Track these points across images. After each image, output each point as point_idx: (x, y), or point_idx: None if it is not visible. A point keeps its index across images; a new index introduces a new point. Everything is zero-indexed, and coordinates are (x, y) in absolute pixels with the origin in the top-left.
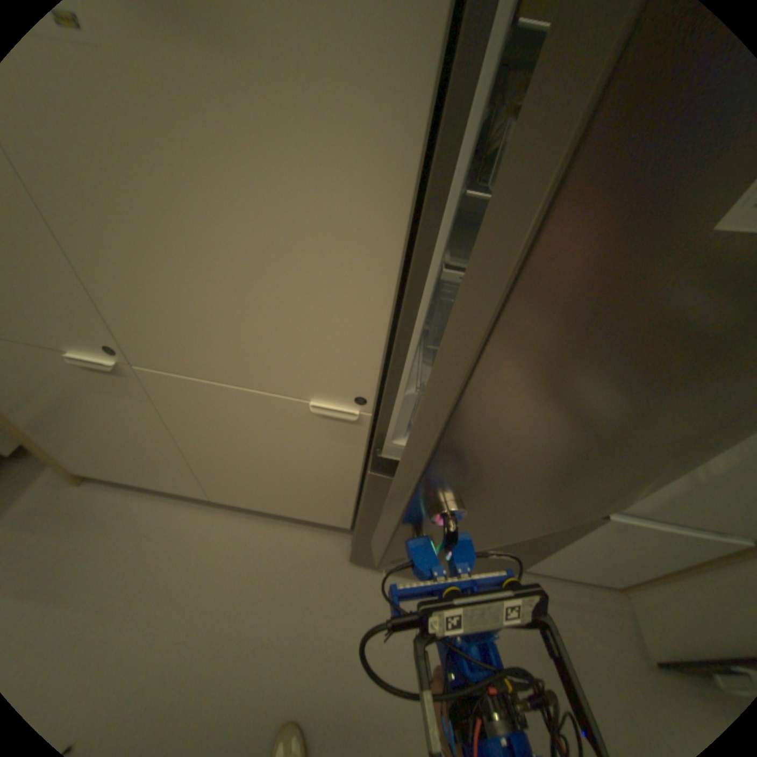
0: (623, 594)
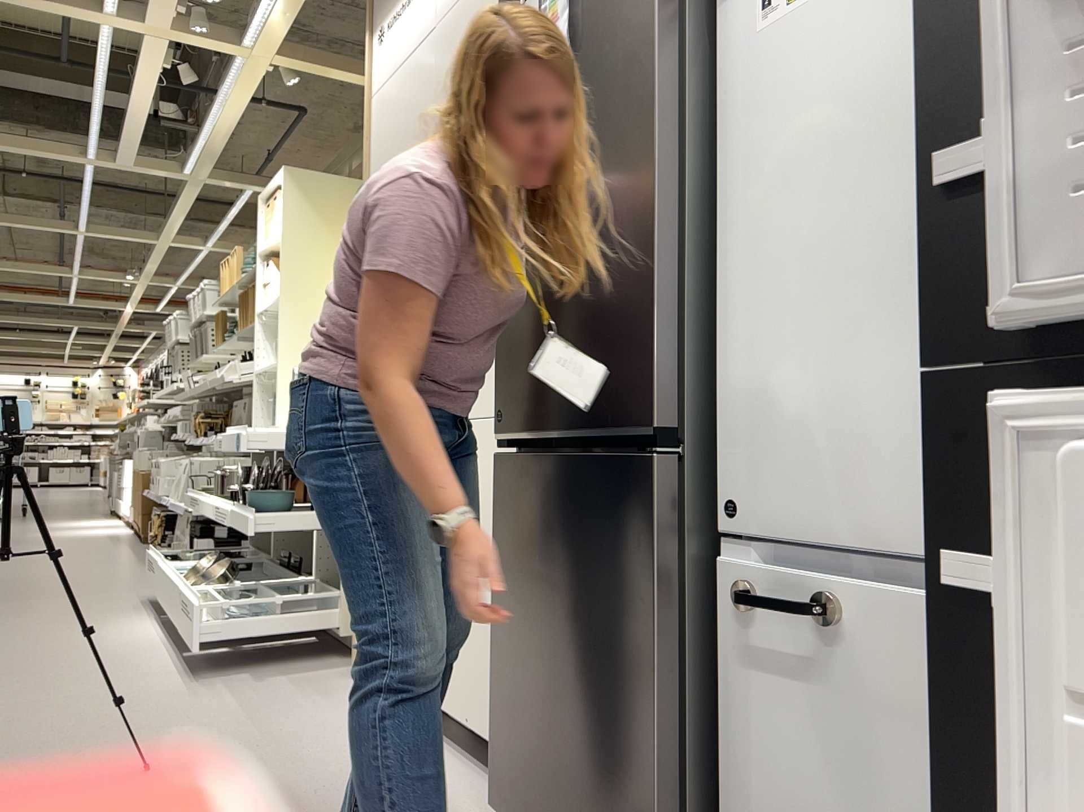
0: None
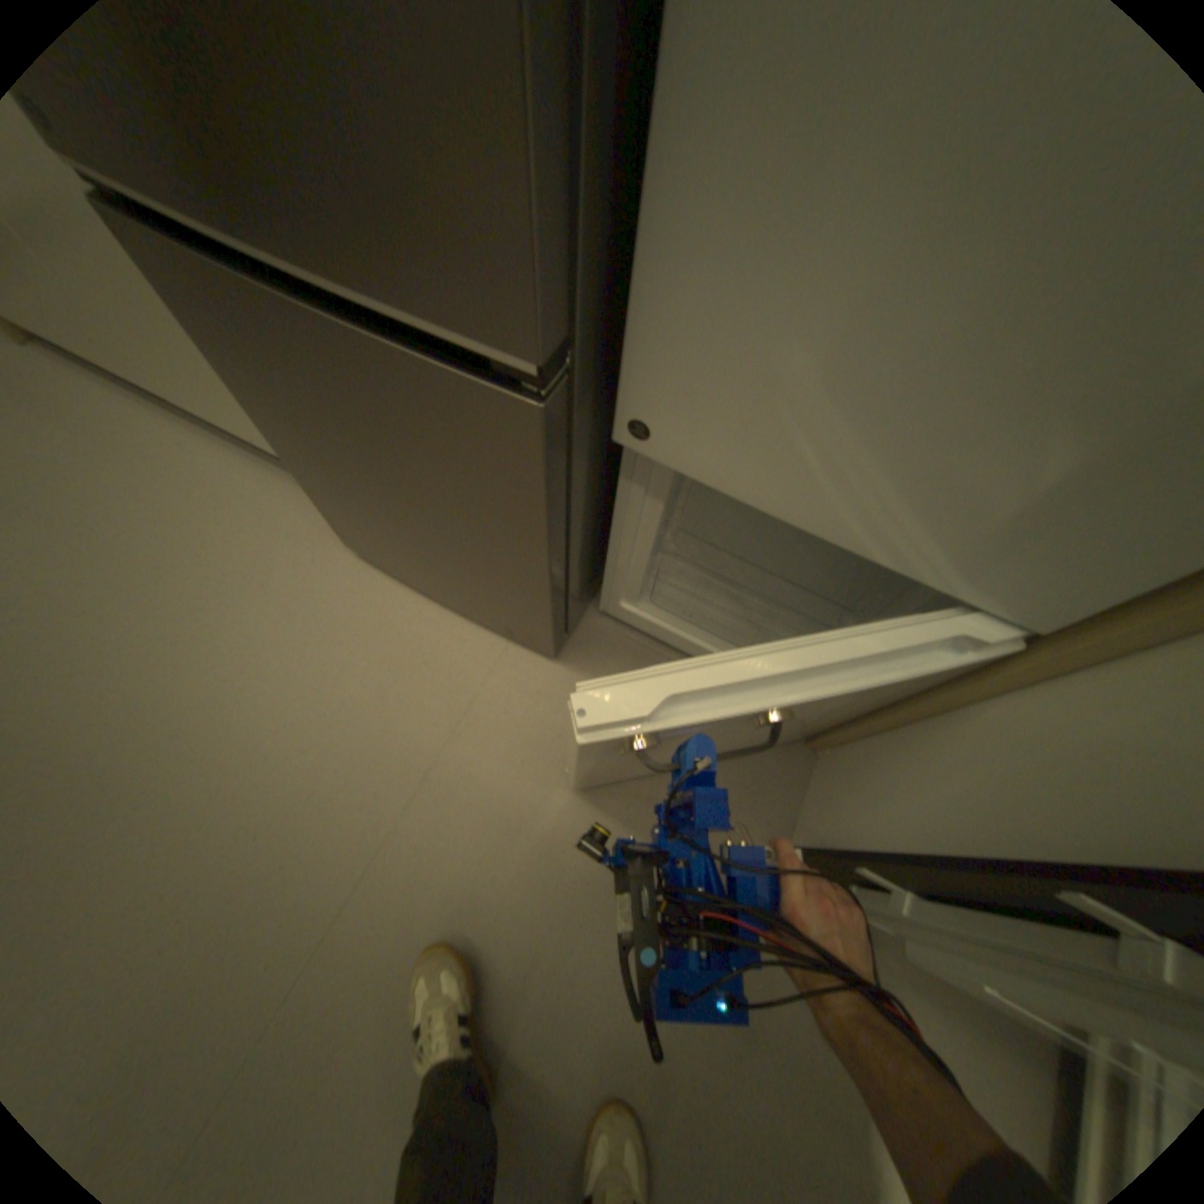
0: (809, 745)
